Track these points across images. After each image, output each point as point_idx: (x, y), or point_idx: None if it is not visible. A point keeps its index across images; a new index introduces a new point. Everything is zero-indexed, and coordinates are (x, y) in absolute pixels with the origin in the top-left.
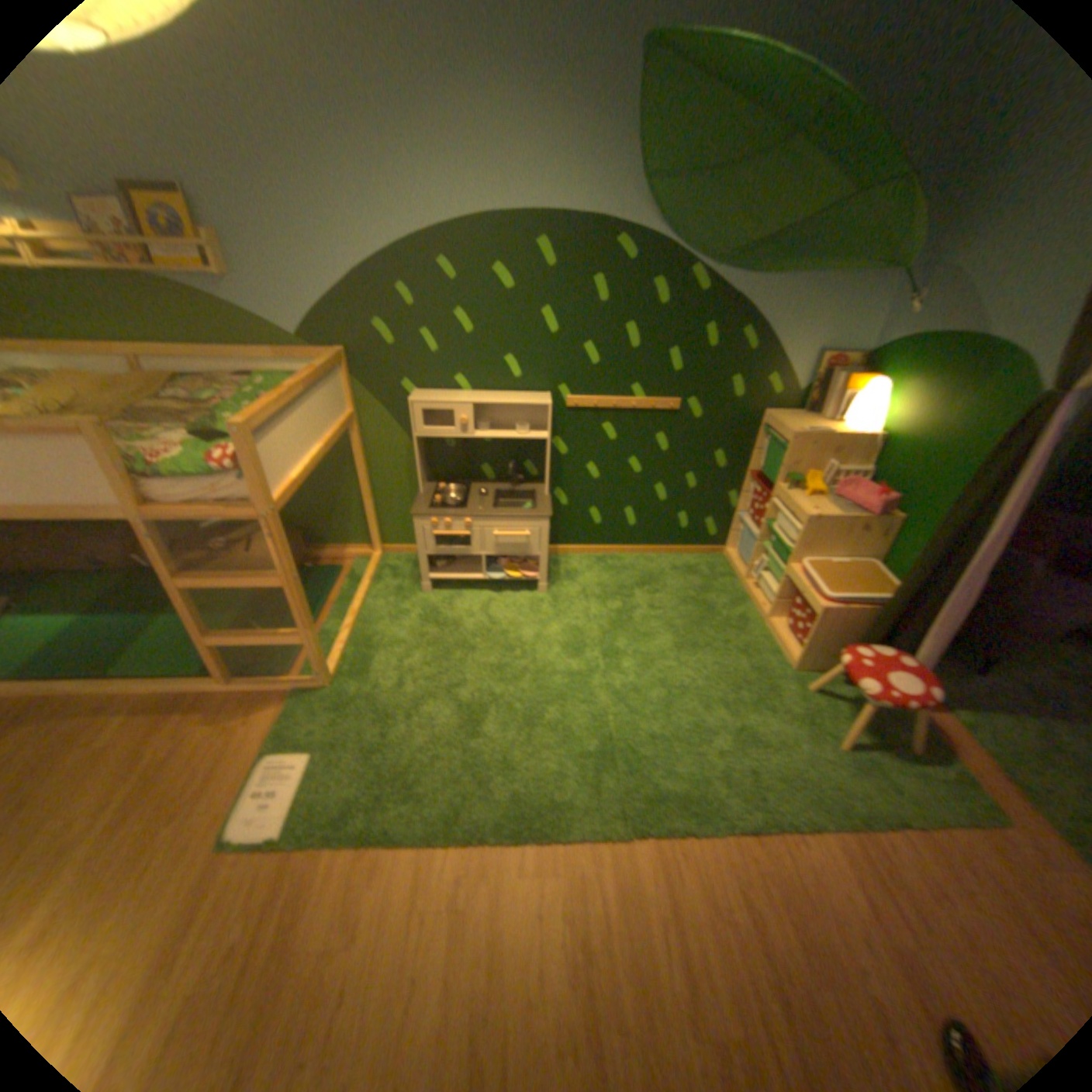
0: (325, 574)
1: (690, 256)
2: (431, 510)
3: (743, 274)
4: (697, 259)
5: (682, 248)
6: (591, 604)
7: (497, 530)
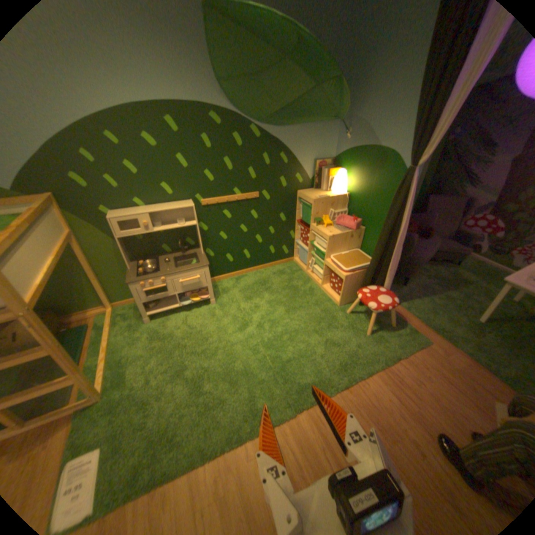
0: (77, 331)
1: (247, 120)
2: (139, 277)
3: (274, 127)
4: (251, 121)
5: (243, 116)
6: (240, 302)
7: (181, 278)
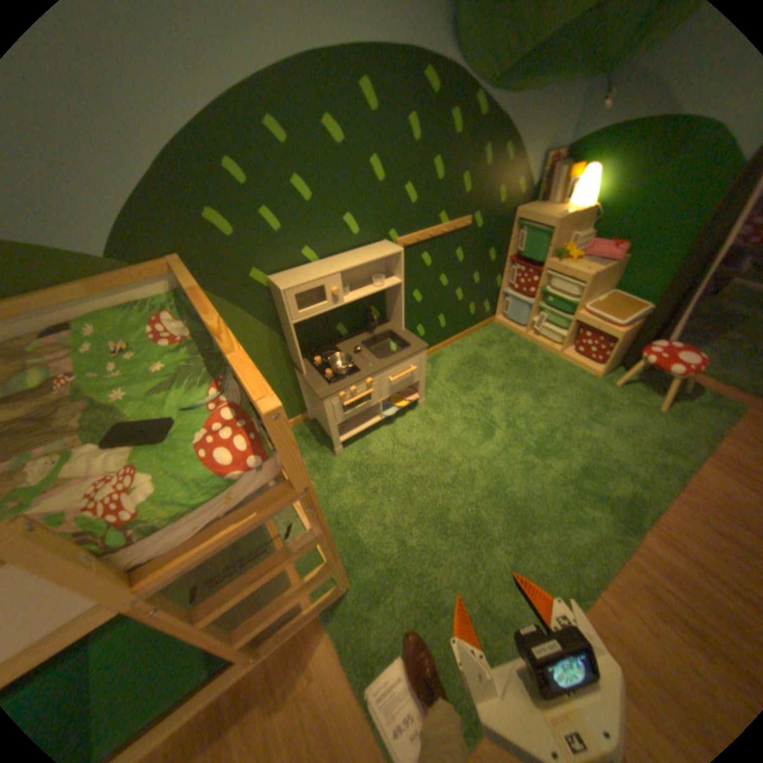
0: None
1: (475, 83)
2: (333, 384)
3: (507, 94)
4: (480, 84)
5: (470, 74)
6: (458, 396)
7: (390, 375)
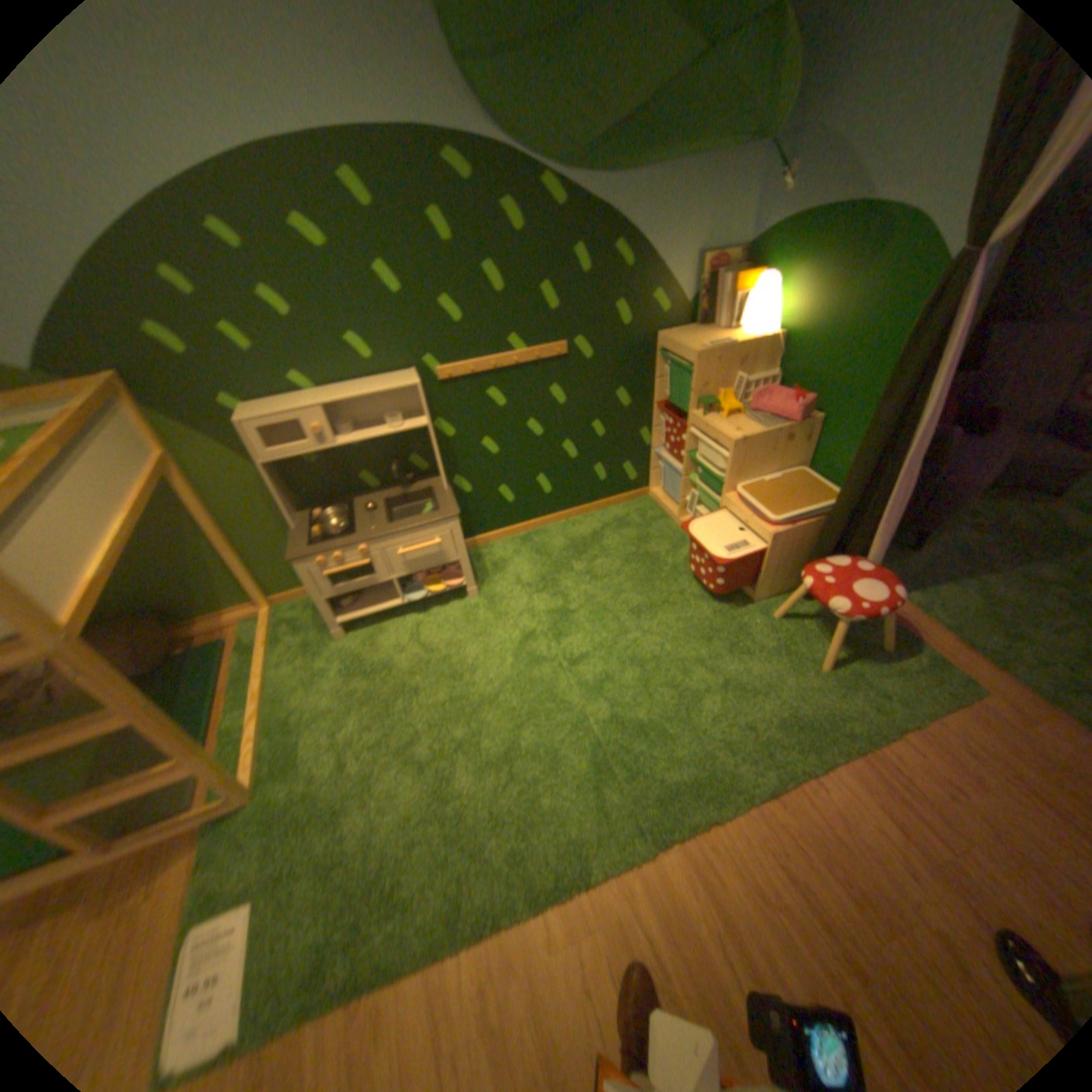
0: (207, 654)
1: (536, 163)
2: (314, 545)
3: (601, 175)
4: (546, 165)
5: (525, 152)
6: (532, 592)
7: (402, 546)
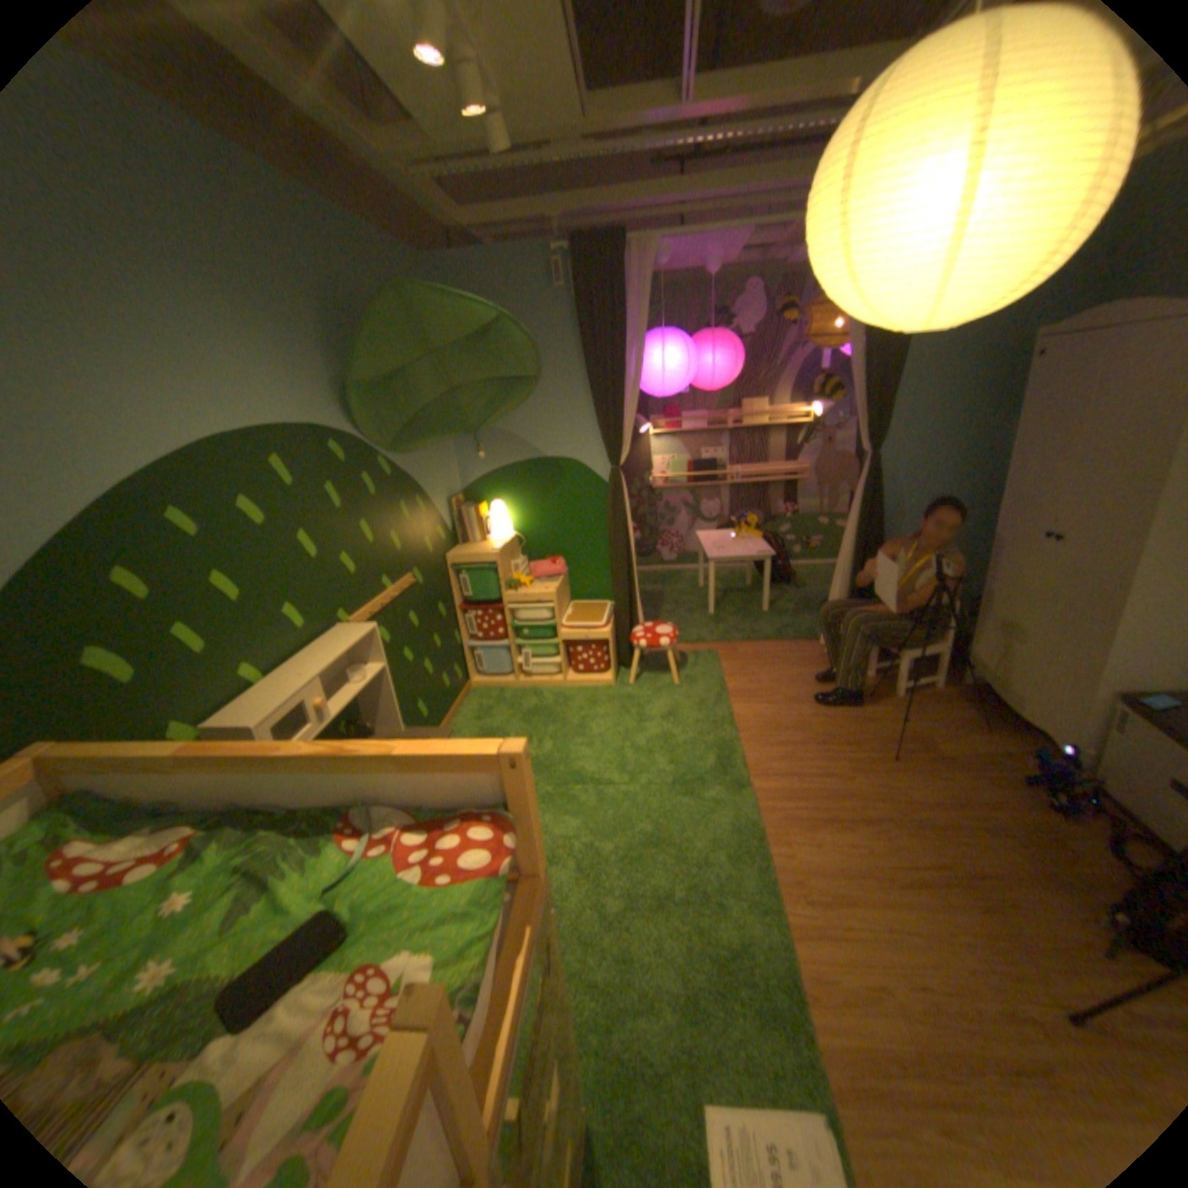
0: None
1: (373, 449)
2: None
3: (401, 456)
4: (377, 451)
5: (367, 443)
6: None
7: None
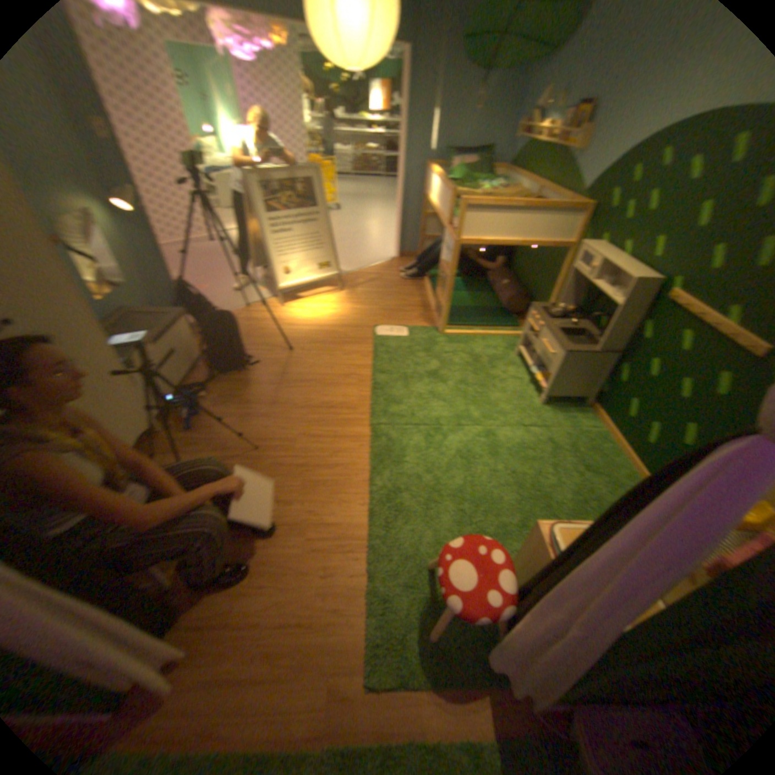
0: (512, 323)
1: None
2: (541, 309)
3: None
4: None
5: None
6: (542, 431)
7: (547, 340)
